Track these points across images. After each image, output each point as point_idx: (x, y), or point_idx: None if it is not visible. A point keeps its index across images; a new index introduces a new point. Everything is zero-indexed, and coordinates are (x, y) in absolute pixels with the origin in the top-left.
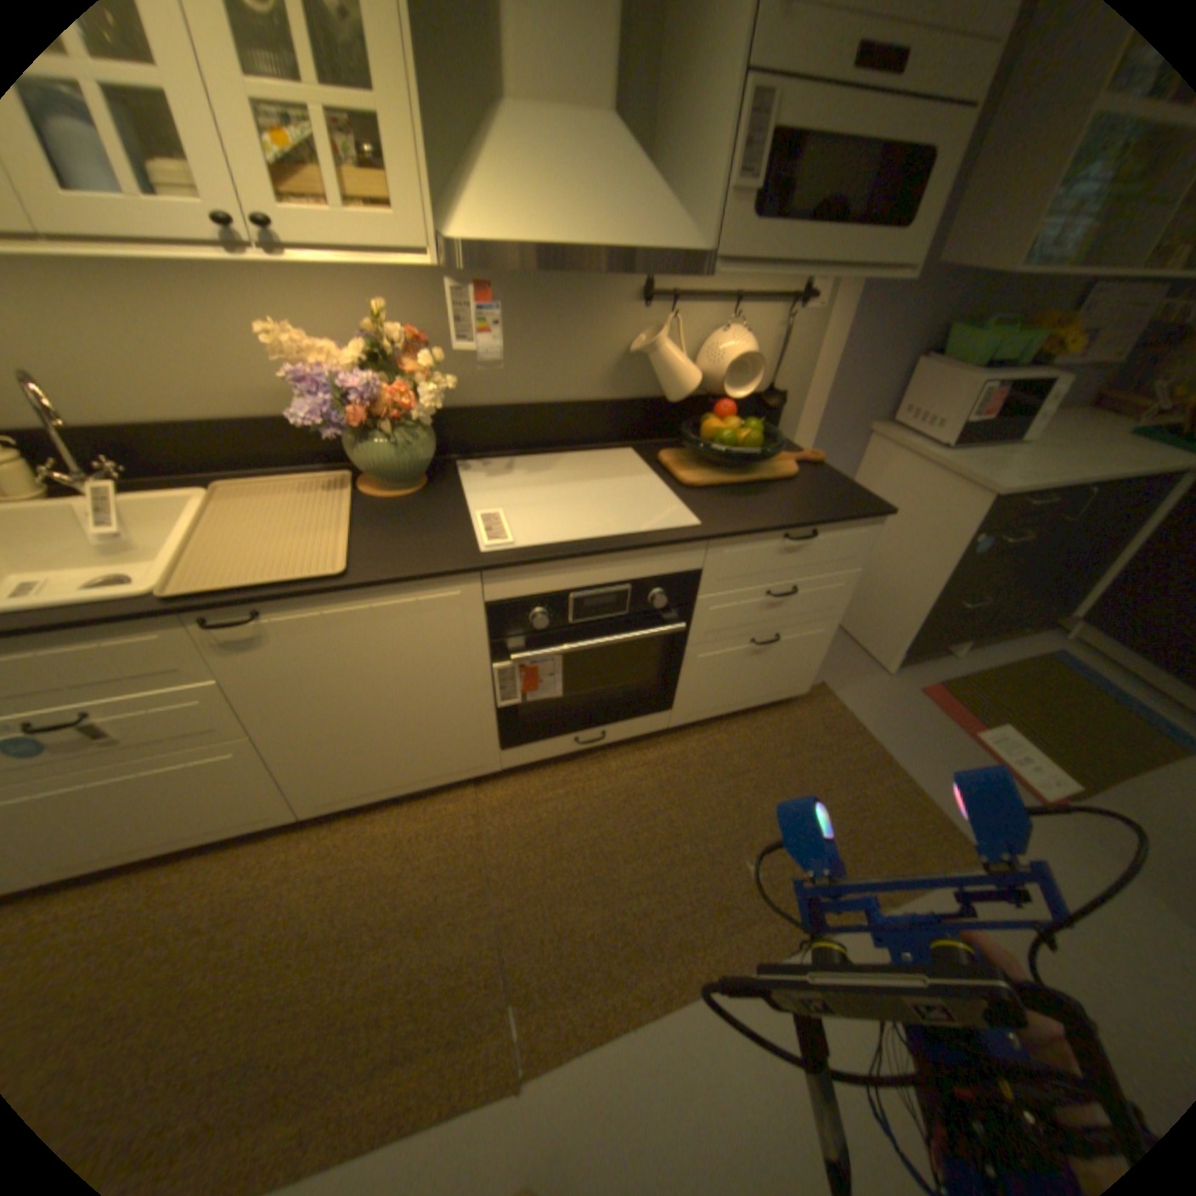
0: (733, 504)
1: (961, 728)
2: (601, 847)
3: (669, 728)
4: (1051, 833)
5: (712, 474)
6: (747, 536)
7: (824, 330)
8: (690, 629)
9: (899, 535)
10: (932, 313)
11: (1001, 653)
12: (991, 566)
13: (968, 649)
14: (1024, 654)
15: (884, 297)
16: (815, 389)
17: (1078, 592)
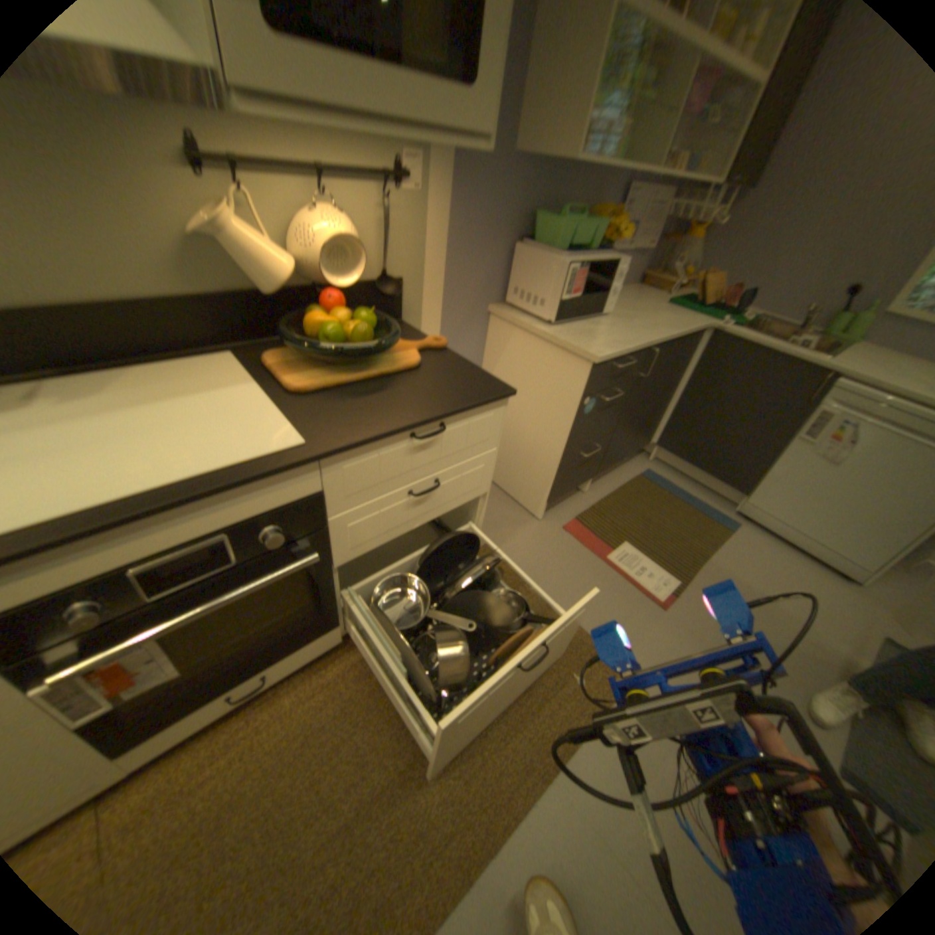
0: (349, 405)
1: (594, 554)
2: (272, 817)
3: (342, 639)
4: (666, 629)
5: (328, 370)
6: (365, 443)
7: (426, 211)
8: (331, 548)
9: (525, 402)
10: (519, 200)
11: (610, 481)
12: (596, 420)
13: (589, 484)
14: (625, 478)
15: (475, 181)
16: (430, 273)
17: (651, 426)
